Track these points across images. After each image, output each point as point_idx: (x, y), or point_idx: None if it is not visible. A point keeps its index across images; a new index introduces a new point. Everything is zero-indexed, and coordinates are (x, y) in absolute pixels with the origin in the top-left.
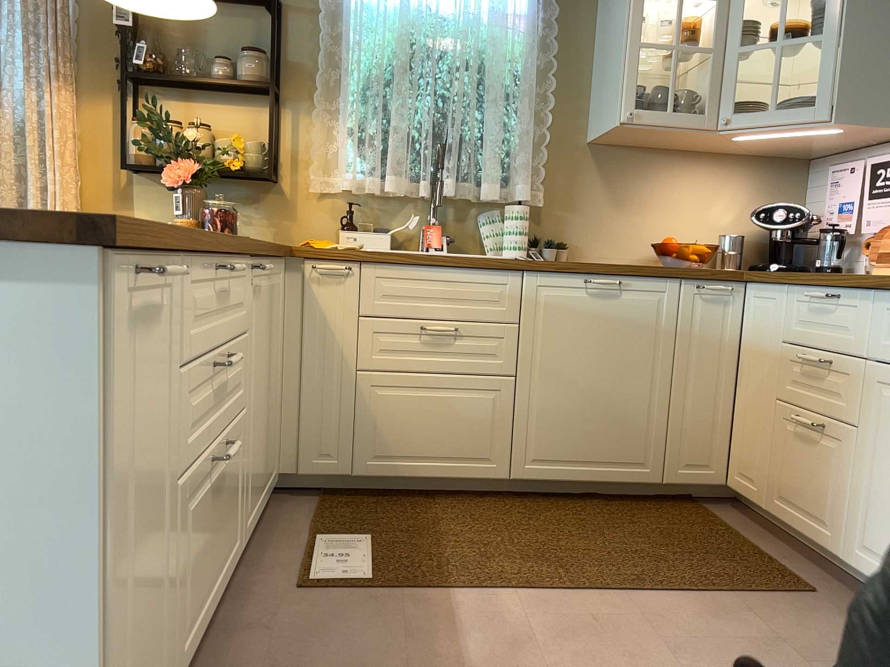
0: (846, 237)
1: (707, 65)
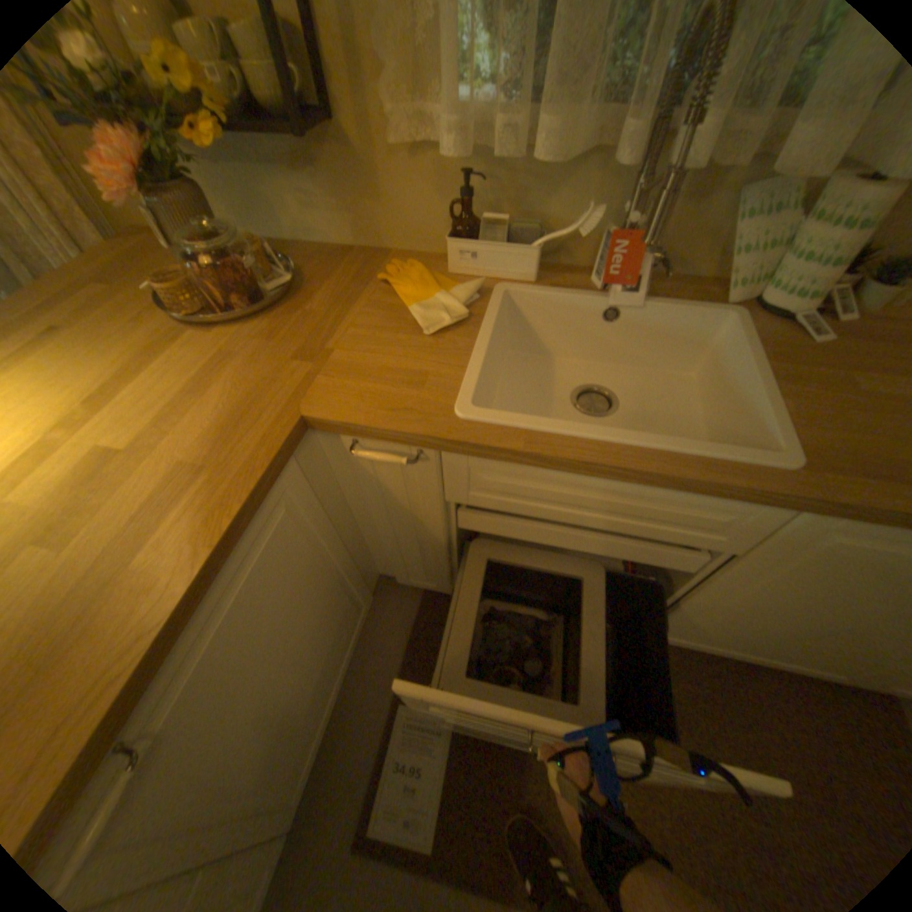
0: None
1: None
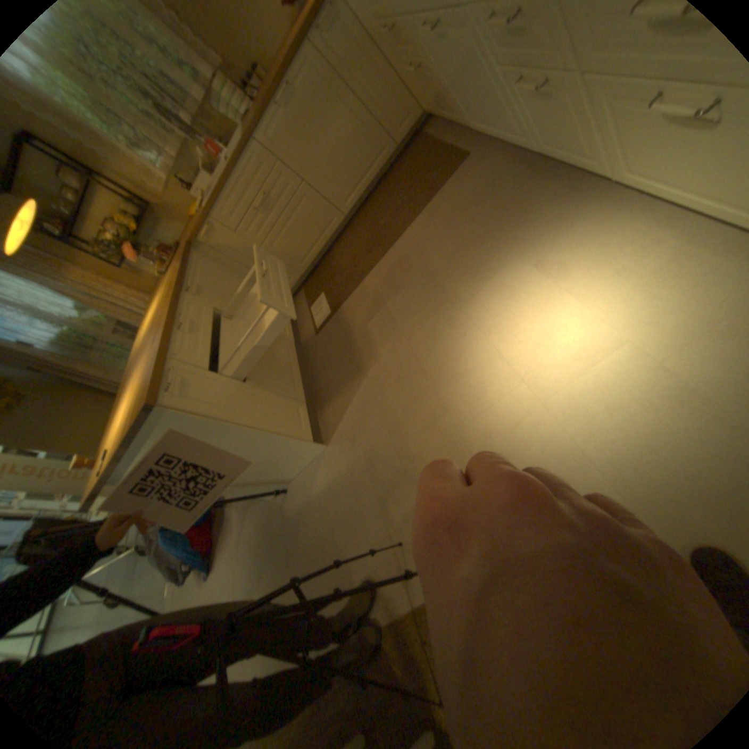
0: None
1: None
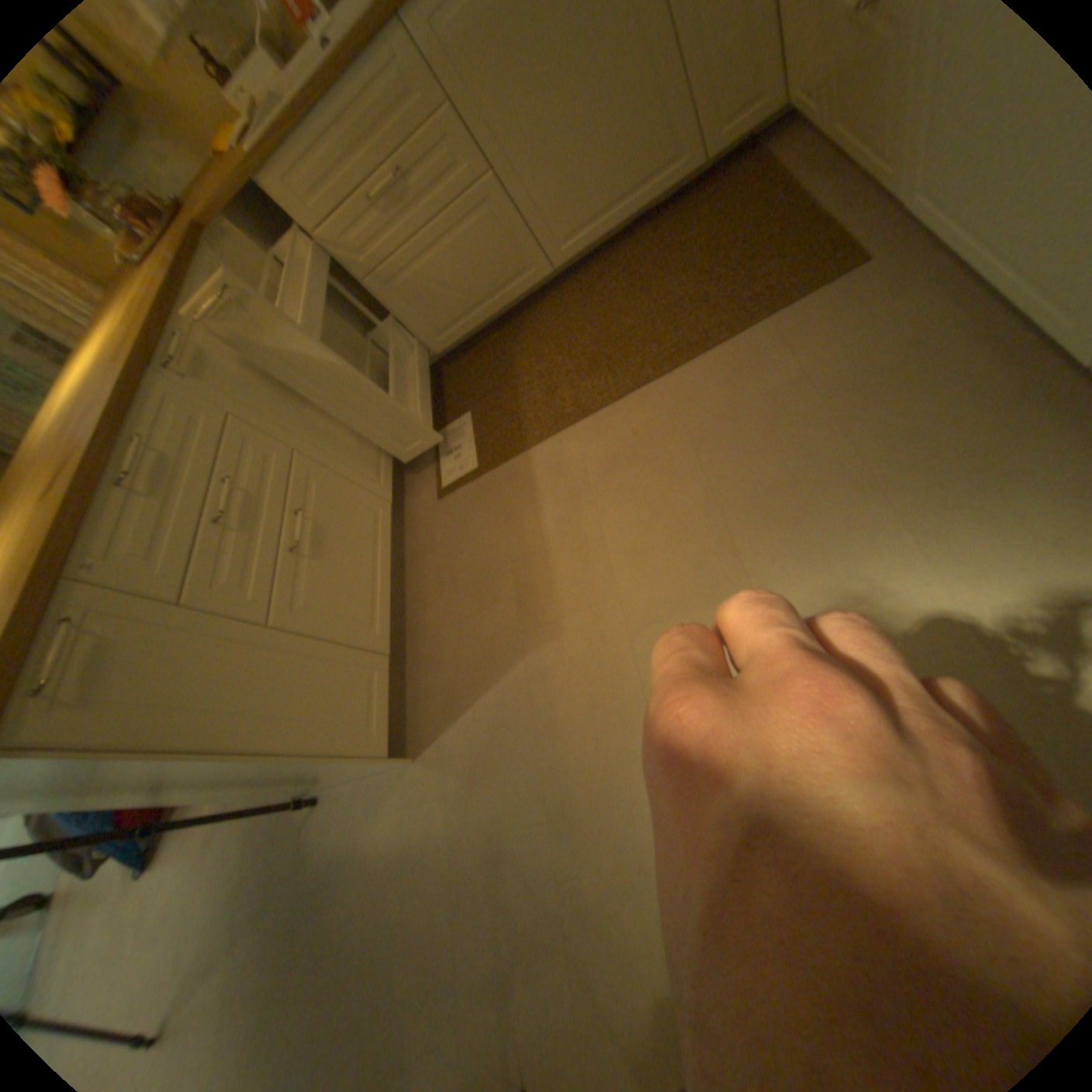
0: None
1: None
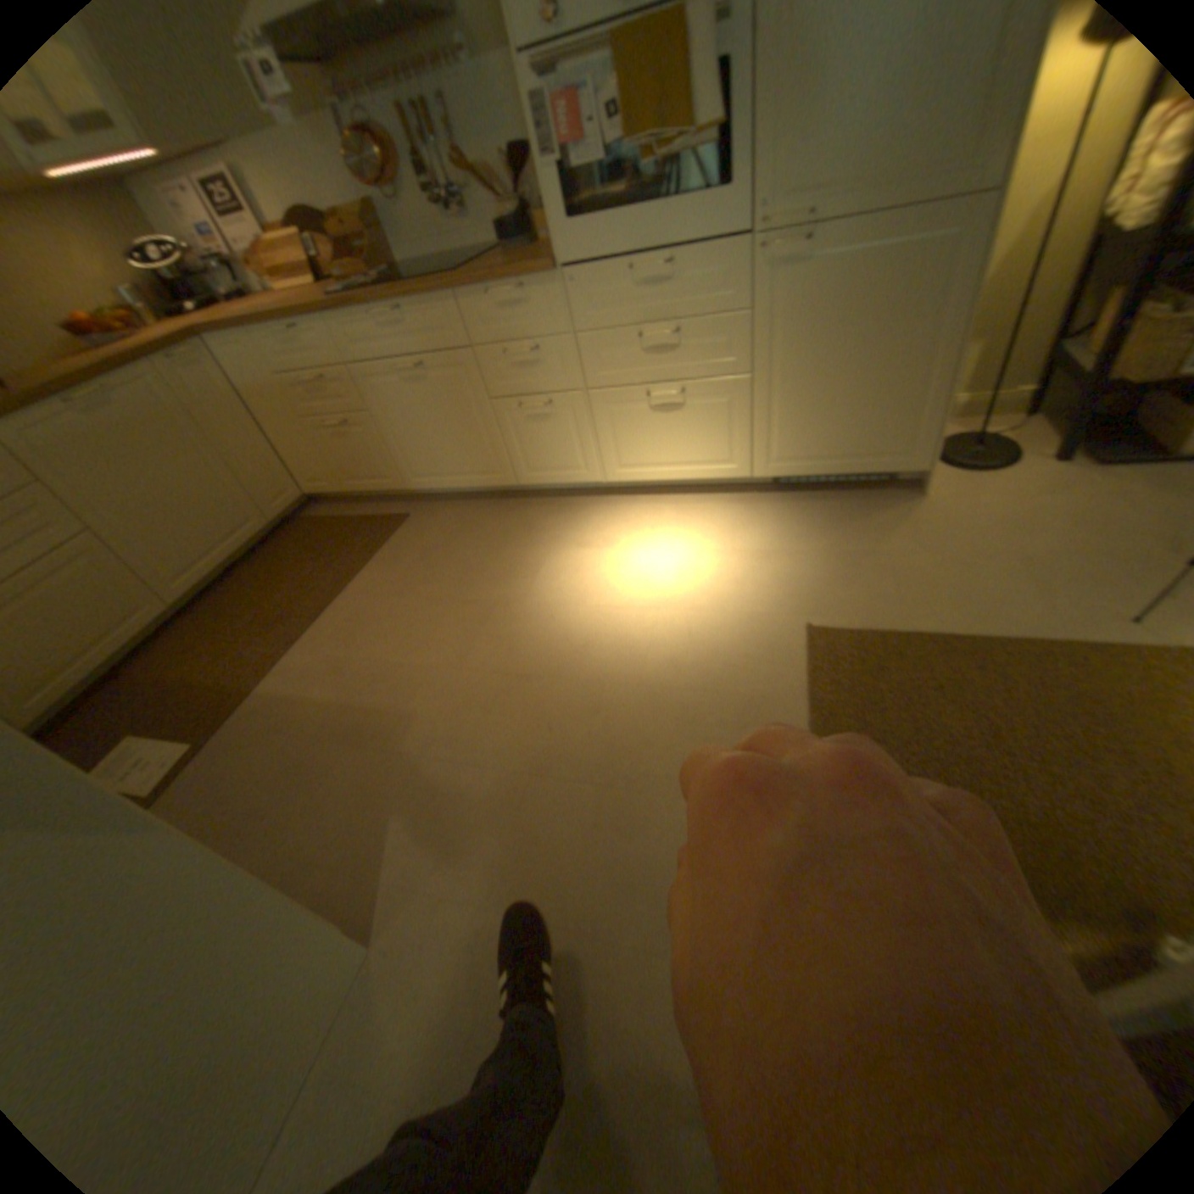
0: (223, 258)
1: None
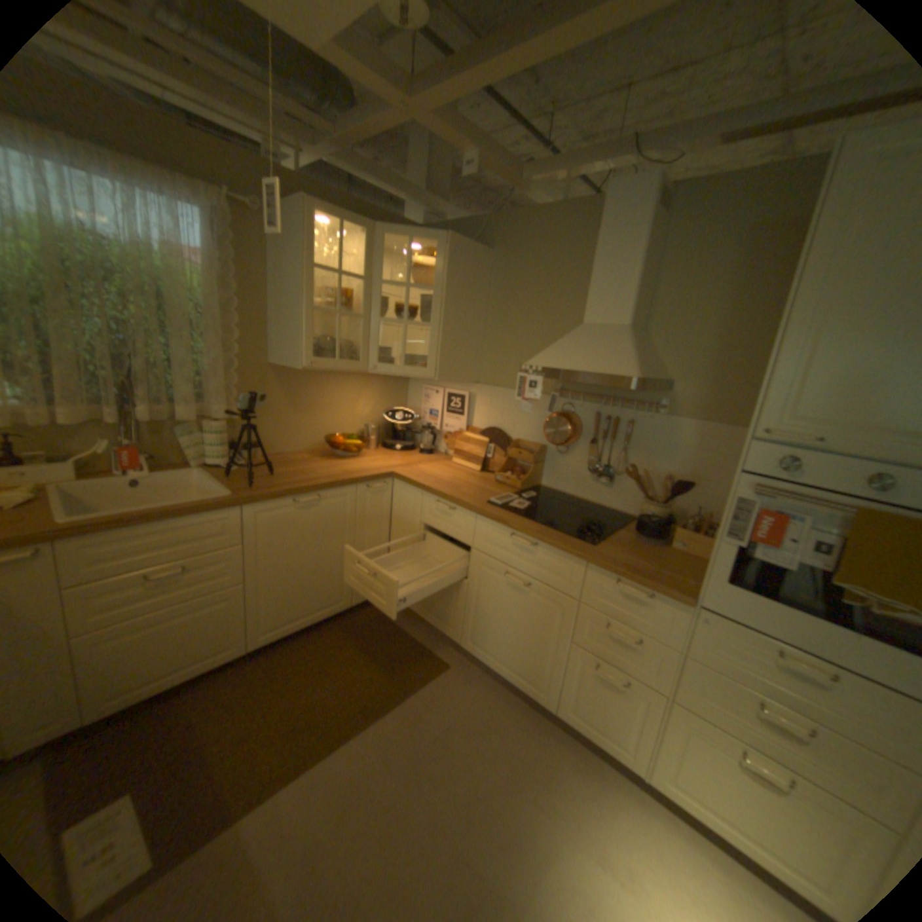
0: (431, 427)
1: (355, 321)
